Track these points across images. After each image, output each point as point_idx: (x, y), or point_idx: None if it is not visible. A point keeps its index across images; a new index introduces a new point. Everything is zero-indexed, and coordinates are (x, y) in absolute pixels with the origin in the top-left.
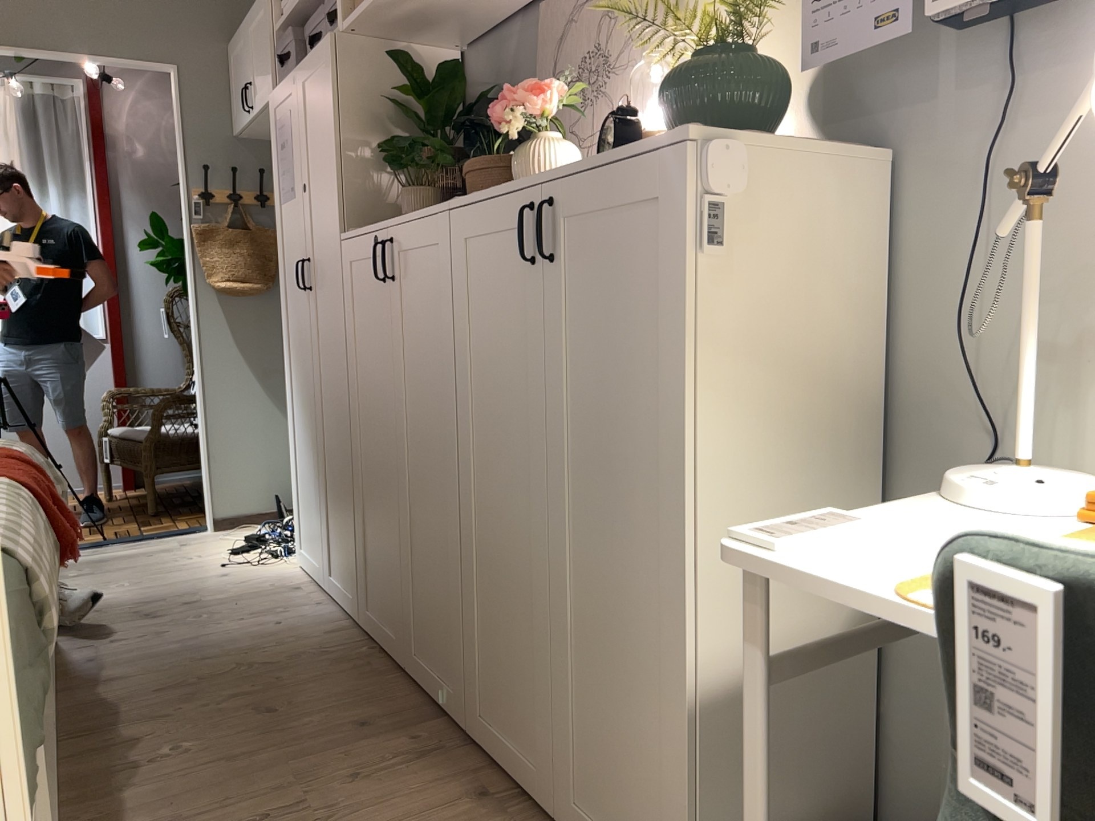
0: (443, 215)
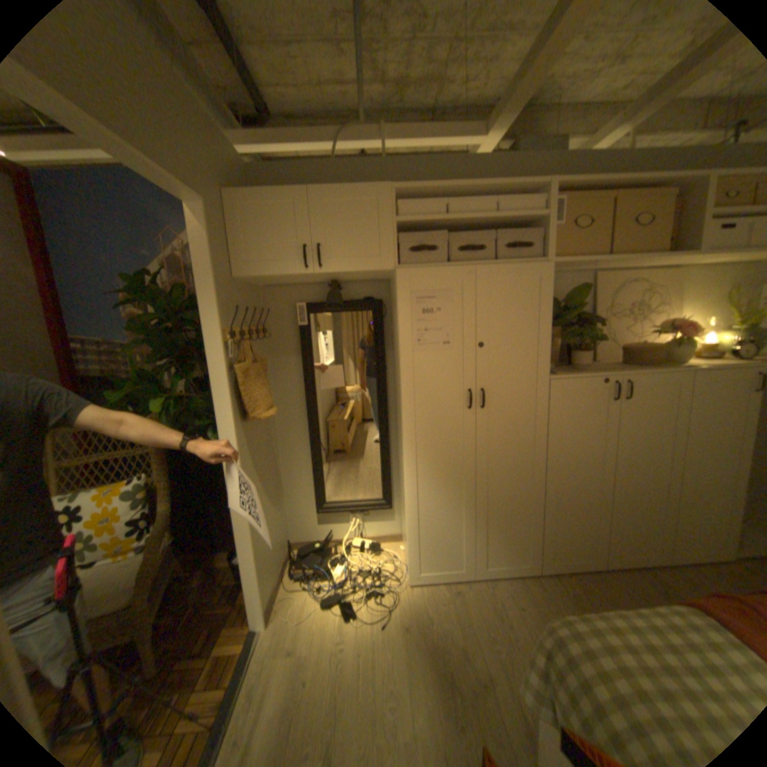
0: (690, 374)
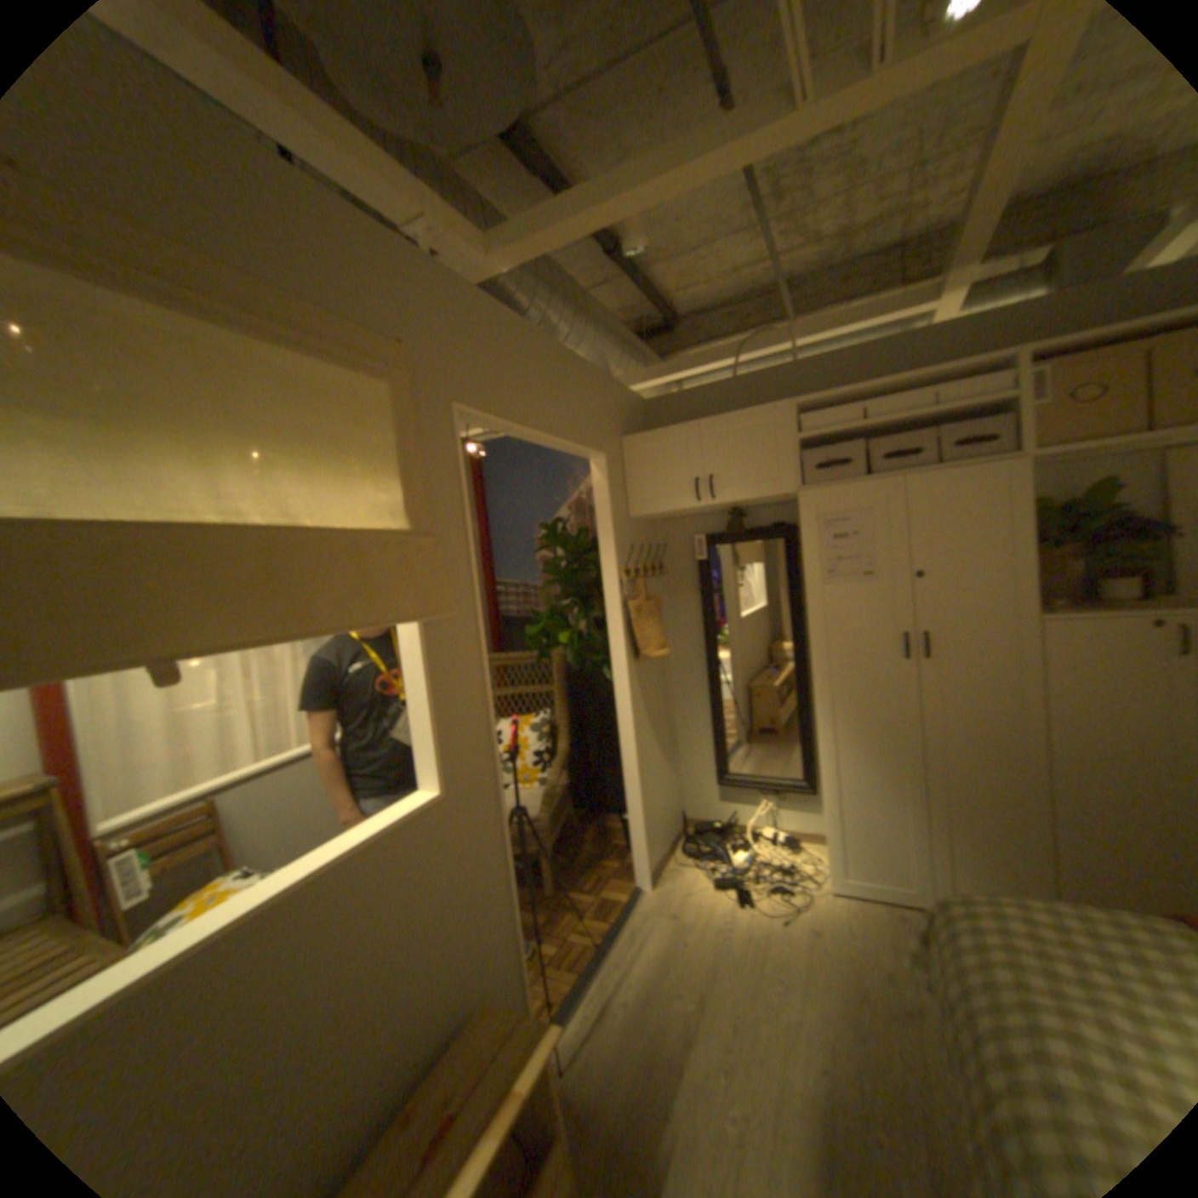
0: None
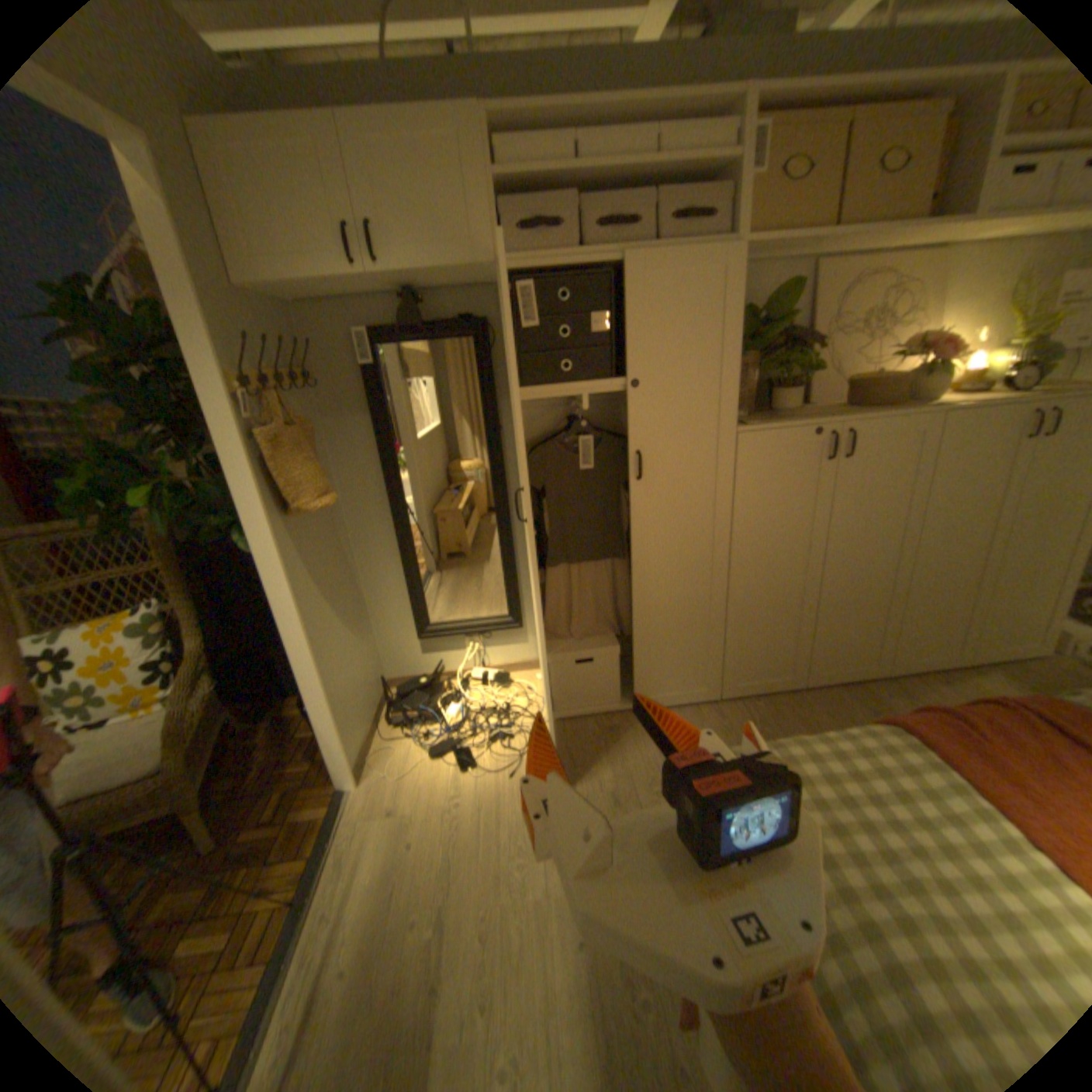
0: (939, 415)
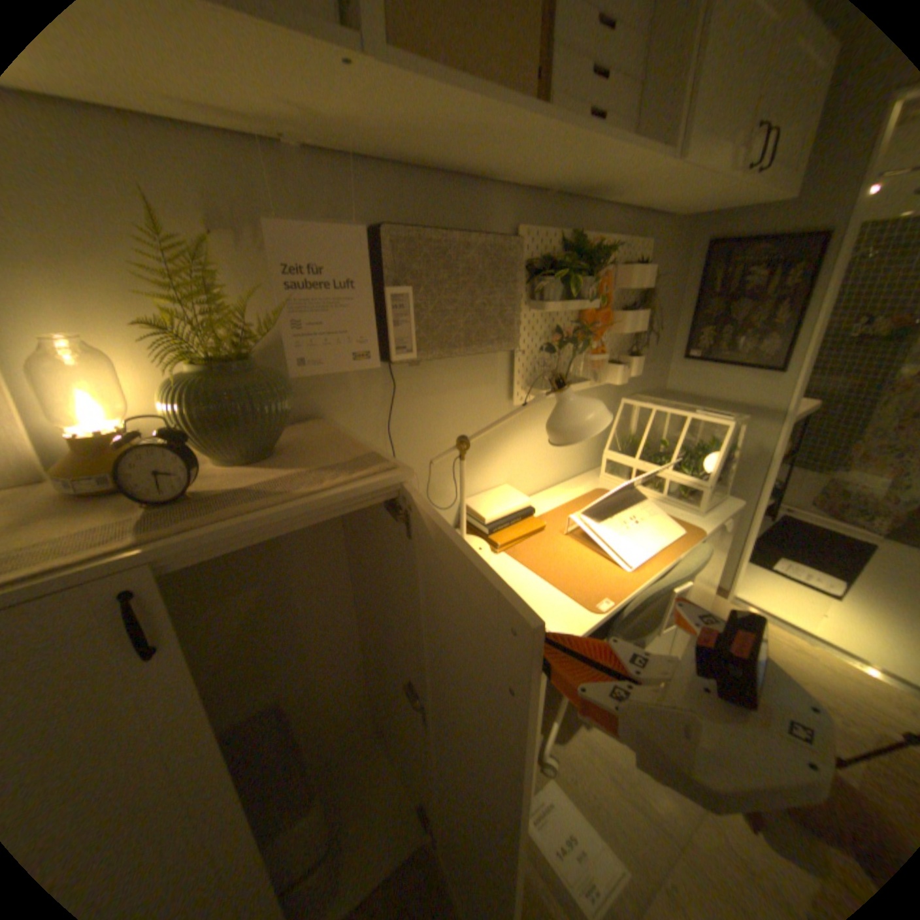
0: None
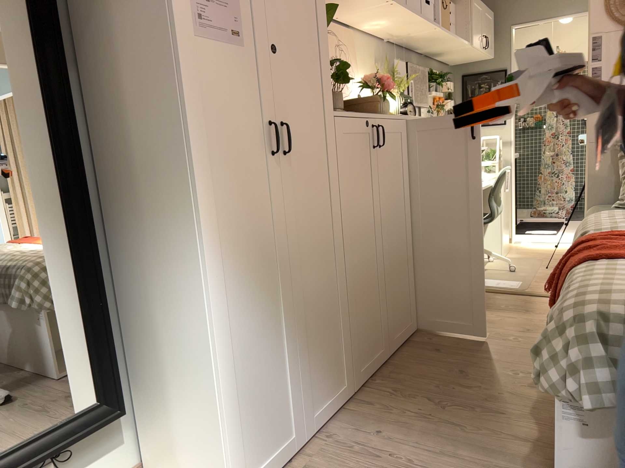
0: (404, 120)
